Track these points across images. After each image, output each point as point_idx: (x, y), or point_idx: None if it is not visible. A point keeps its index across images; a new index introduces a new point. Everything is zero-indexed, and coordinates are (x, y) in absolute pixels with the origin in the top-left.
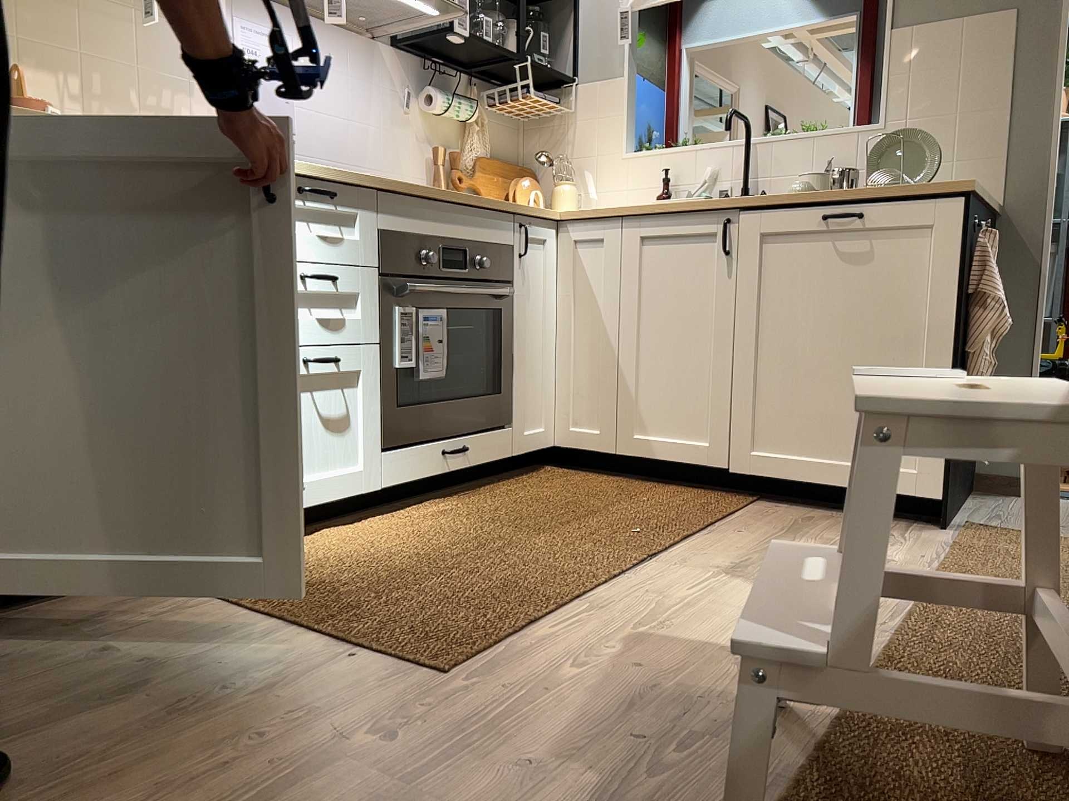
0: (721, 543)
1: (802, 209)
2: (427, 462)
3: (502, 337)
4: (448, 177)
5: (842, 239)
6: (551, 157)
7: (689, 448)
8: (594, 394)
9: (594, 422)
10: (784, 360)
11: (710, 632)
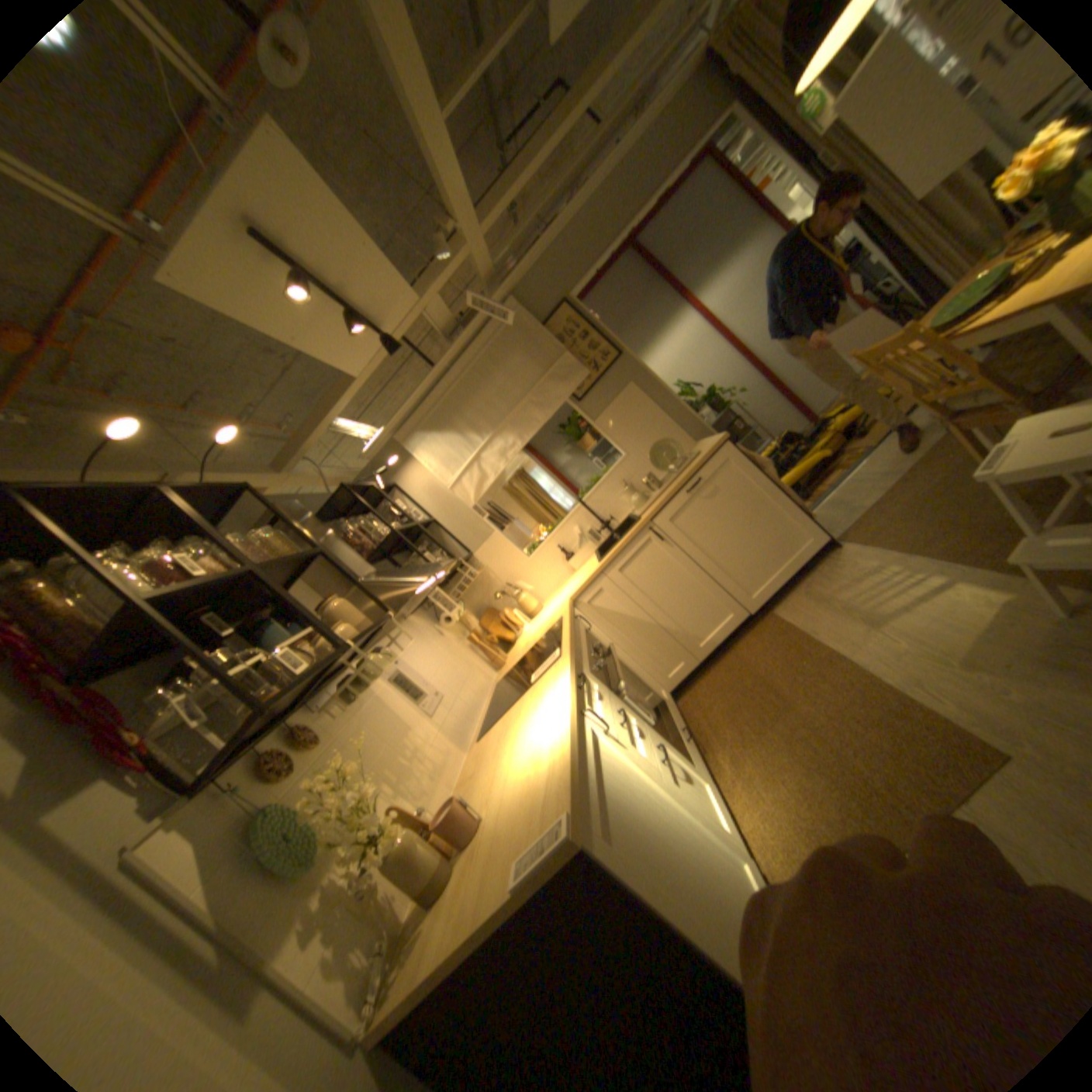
0: (840, 627)
1: (672, 496)
2: (695, 751)
3: (627, 669)
4: (479, 644)
5: (703, 491)
6: (493, 592)
7: (729, 625)
8: (665, 651)
9: (677, 662)
10: (728, 553)
11: (962, 635)
